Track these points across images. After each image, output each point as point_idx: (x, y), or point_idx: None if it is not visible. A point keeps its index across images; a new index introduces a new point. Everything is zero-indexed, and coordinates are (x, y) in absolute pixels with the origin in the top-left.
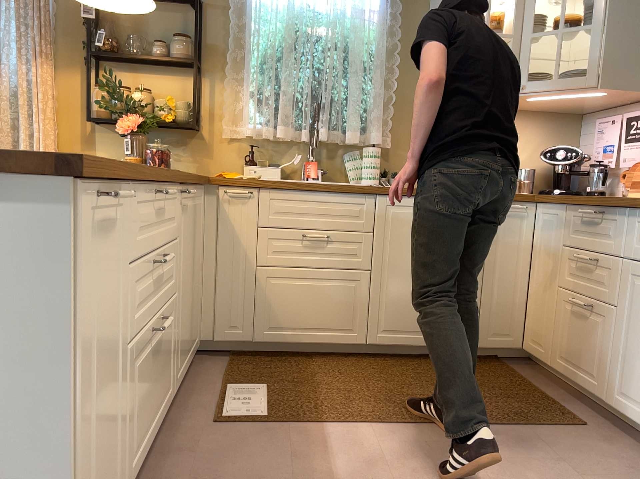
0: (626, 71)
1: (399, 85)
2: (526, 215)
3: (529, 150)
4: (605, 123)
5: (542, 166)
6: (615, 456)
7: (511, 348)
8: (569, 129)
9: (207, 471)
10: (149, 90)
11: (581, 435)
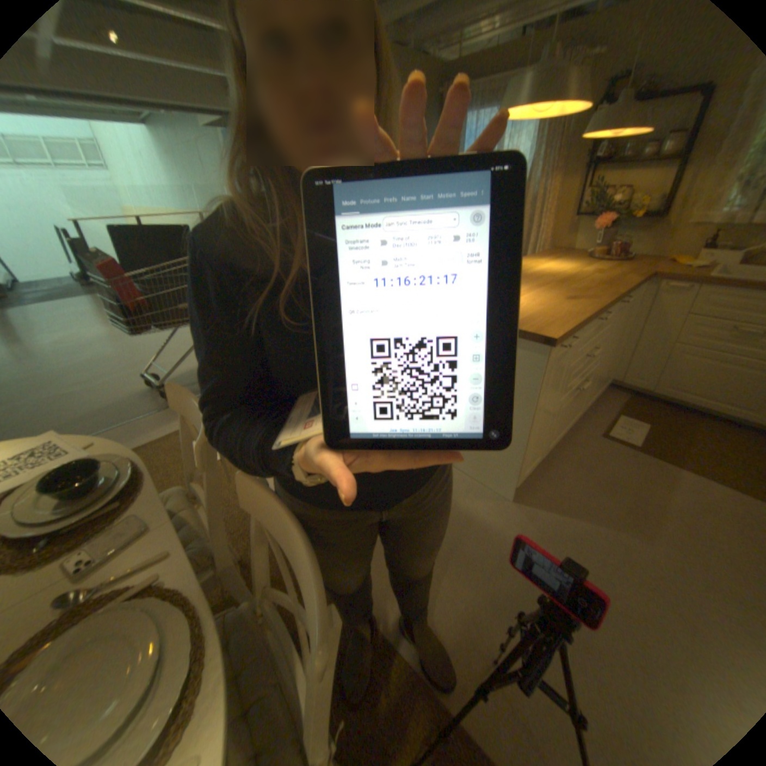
0: None
1: None
2: None
3: None
4: None
5: None
6: None
7: None
8: None
9: (590, 461)
10: (629, 184)
11: None
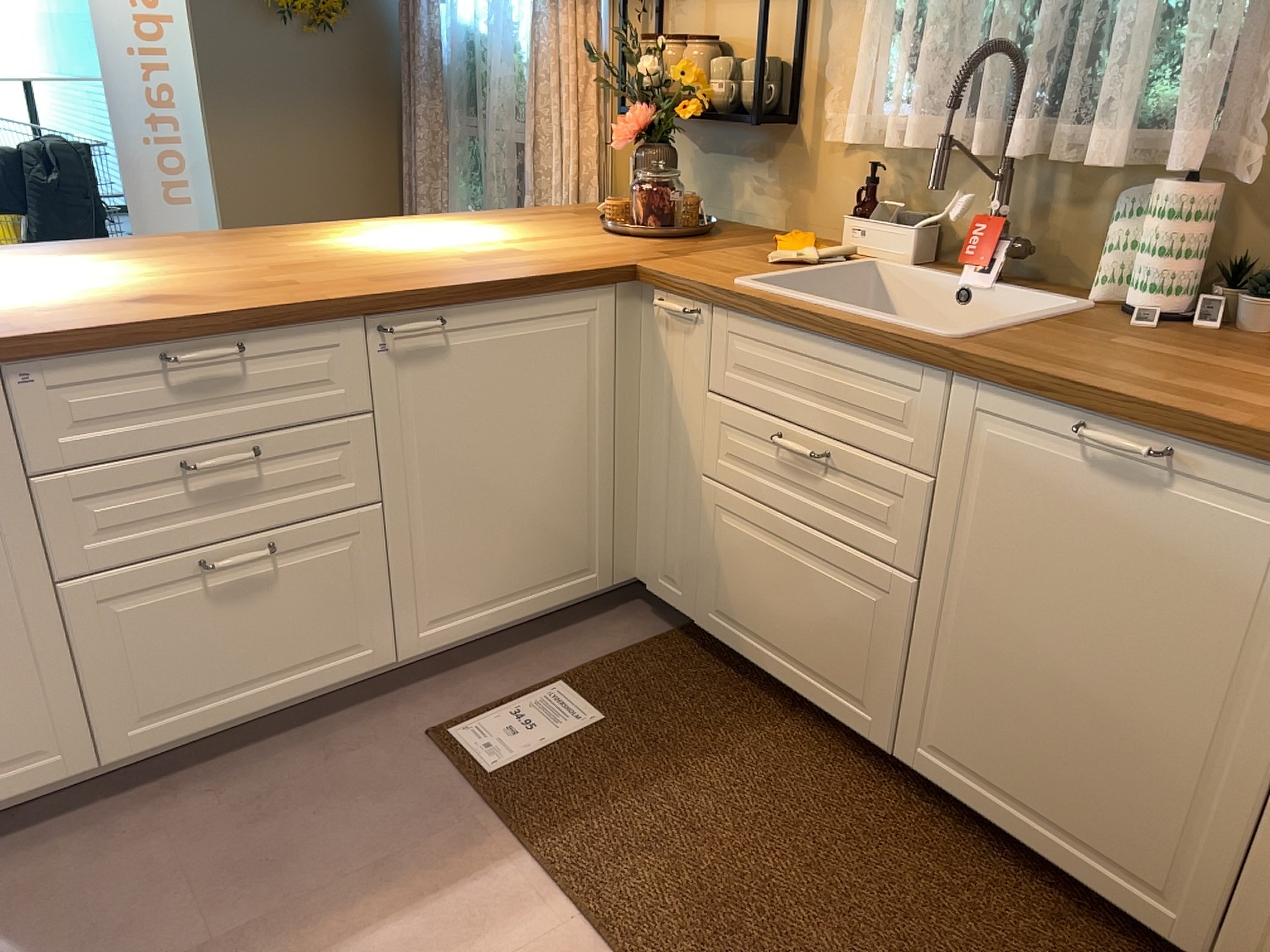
0: None
1: None
2: None
3: None
4: None
5: None
6: None
7: None
8: None
9: (296, 797)
10: (723, 36)
11: None
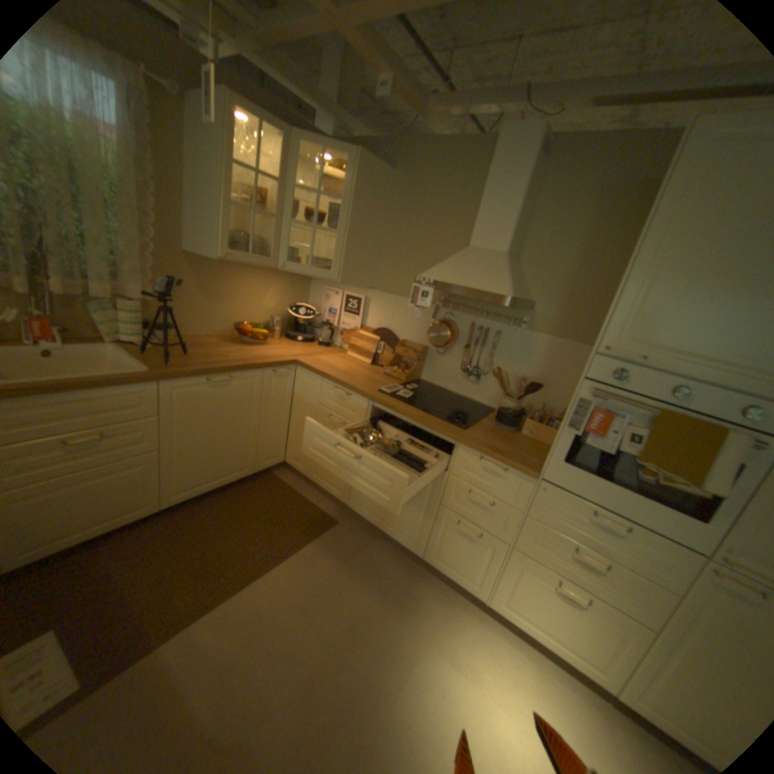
0: (353, 273)
1: (152, 230)
2: (288, 375)
3: (276, 300)
4: (330, 292)
5: (284, 313)
6: (358, 545)
7: (276, 465)
8: (302, 285)
9: None
10: None
11: (337, 534)
